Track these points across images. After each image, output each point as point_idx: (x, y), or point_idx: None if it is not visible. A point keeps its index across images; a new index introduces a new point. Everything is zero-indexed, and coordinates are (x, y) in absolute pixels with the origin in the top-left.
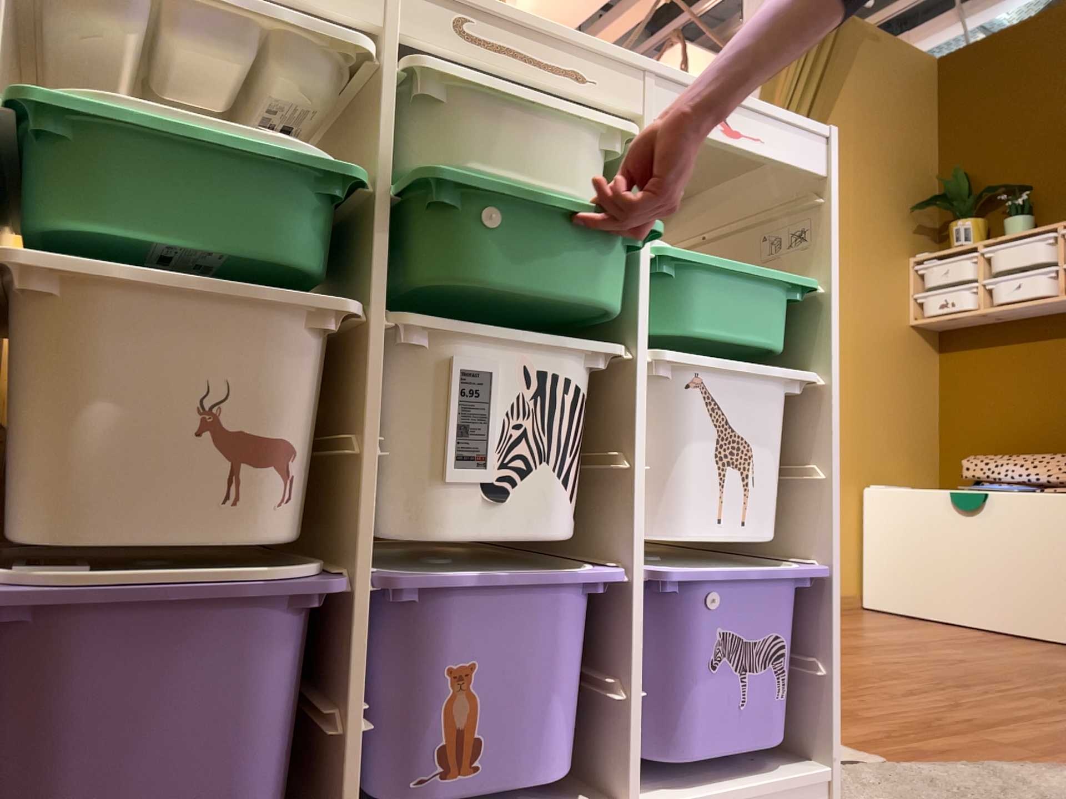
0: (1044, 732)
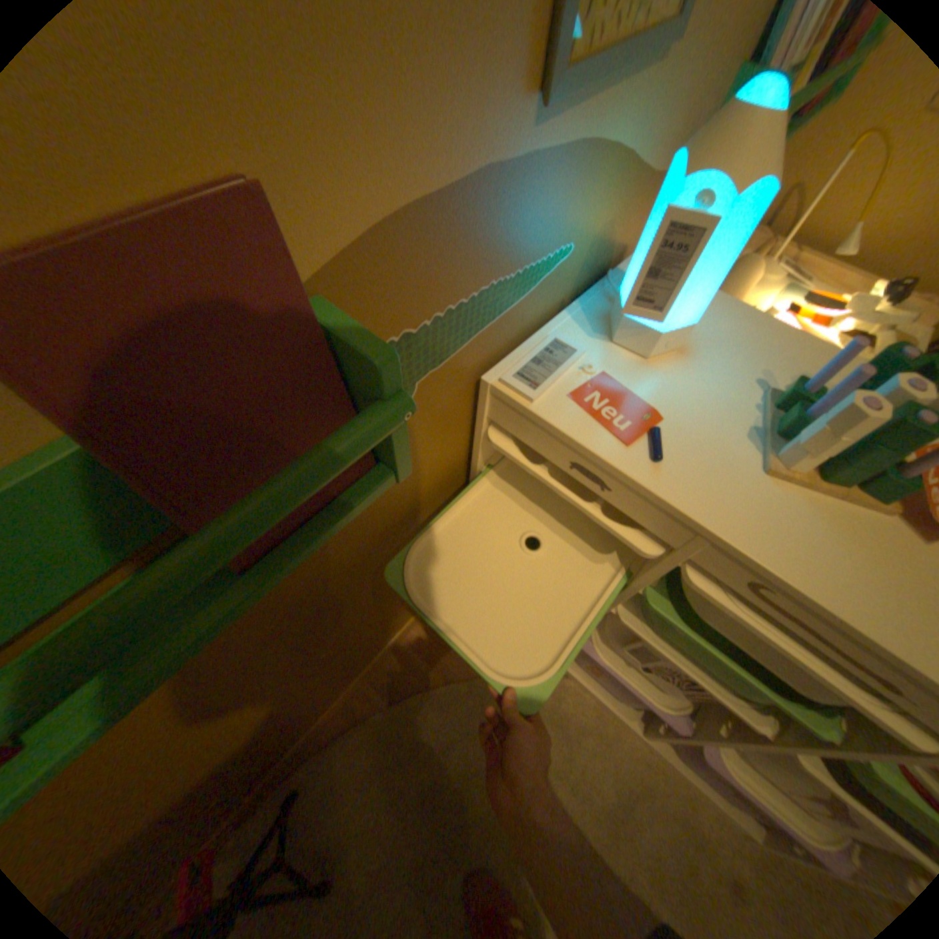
0: None
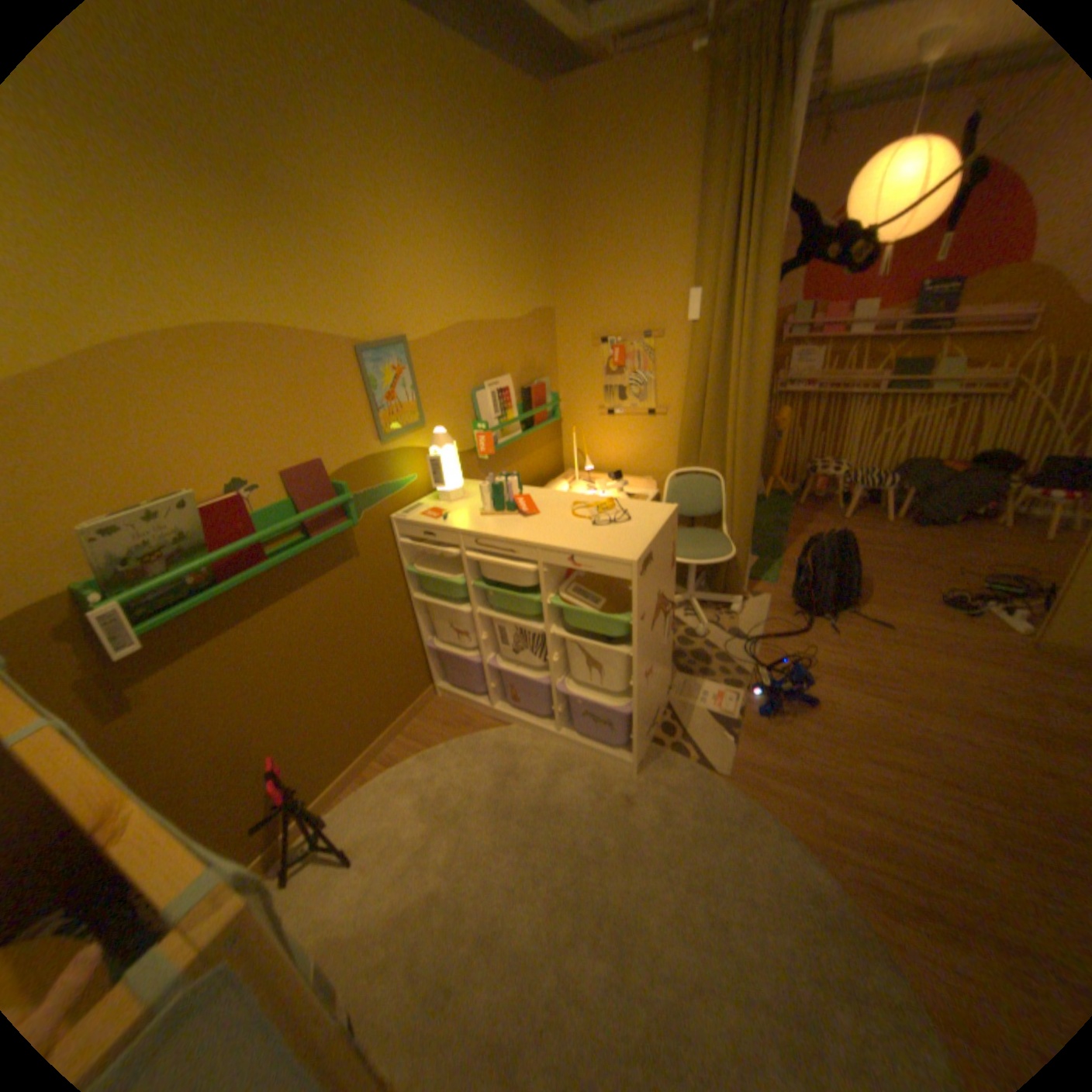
0: (876, 843)
